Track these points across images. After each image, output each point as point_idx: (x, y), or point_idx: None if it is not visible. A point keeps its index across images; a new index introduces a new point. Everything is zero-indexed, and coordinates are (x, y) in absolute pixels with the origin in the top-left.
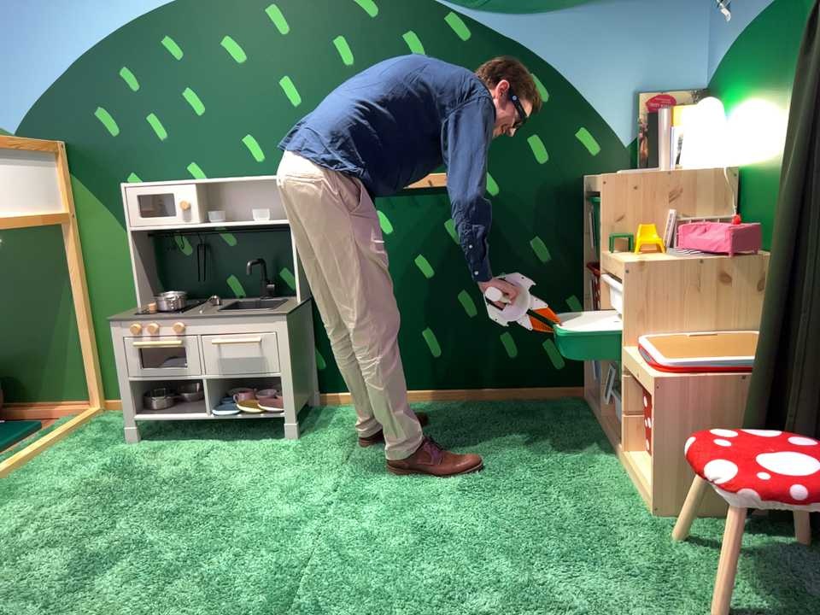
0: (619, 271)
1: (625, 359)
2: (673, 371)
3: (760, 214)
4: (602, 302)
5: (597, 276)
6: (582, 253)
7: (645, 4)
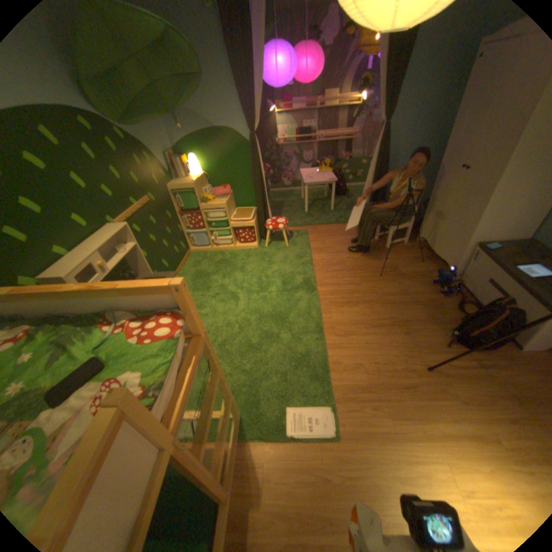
0: (220, 207)
1: (230, 226)
2: (252, 220)
3: (218, 183)
4: (200, 220)
5: (200, 213)
6: (175, 210)
7: (153, 120)
